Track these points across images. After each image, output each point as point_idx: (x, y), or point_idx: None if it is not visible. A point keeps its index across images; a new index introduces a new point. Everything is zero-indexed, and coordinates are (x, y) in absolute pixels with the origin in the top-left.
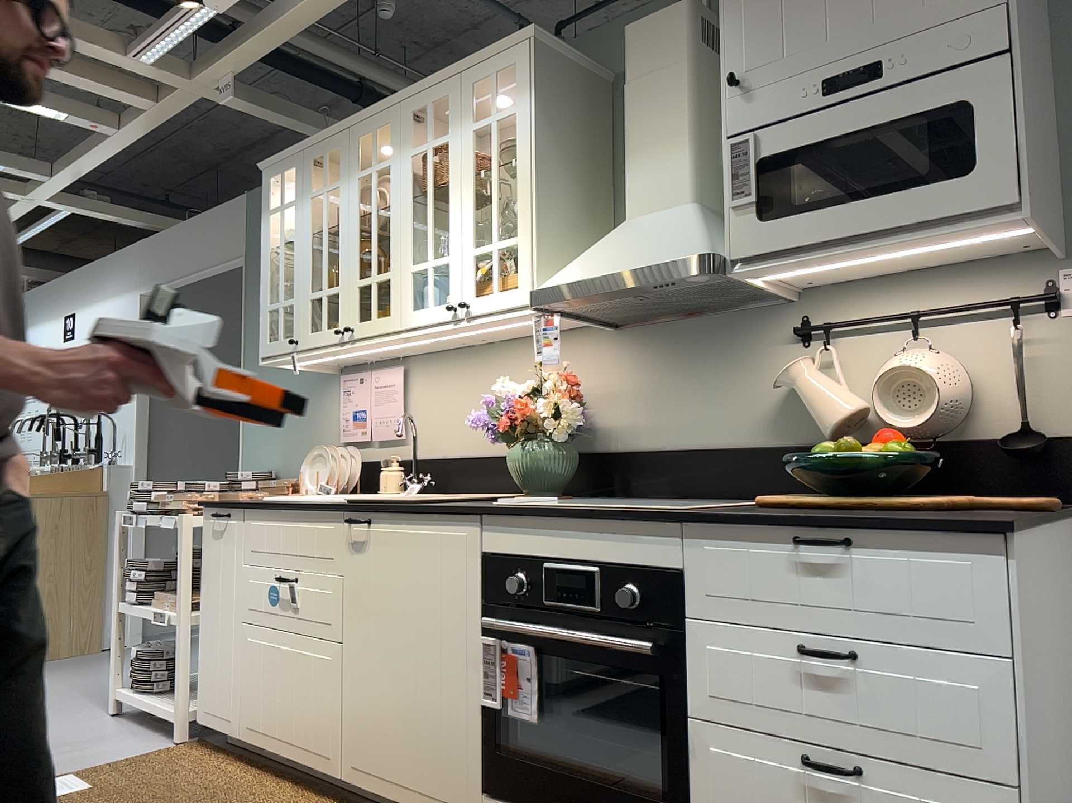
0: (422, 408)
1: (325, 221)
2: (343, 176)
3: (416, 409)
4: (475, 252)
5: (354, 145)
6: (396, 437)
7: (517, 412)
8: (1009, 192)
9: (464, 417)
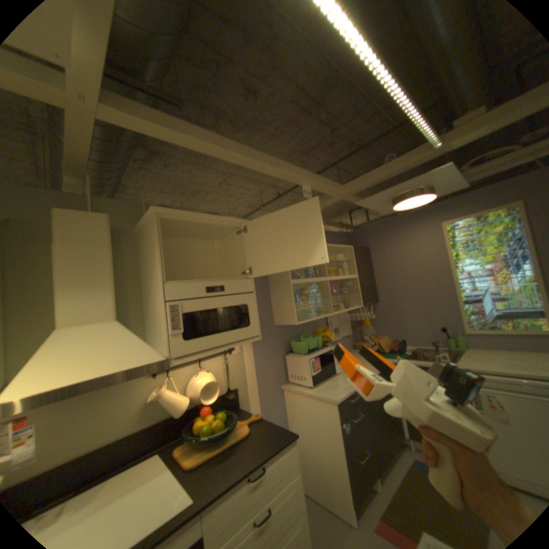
0: None
1: None
2: None
3: None
4: None
5: None
6: None
7: None
8: (257, 332)
9: None
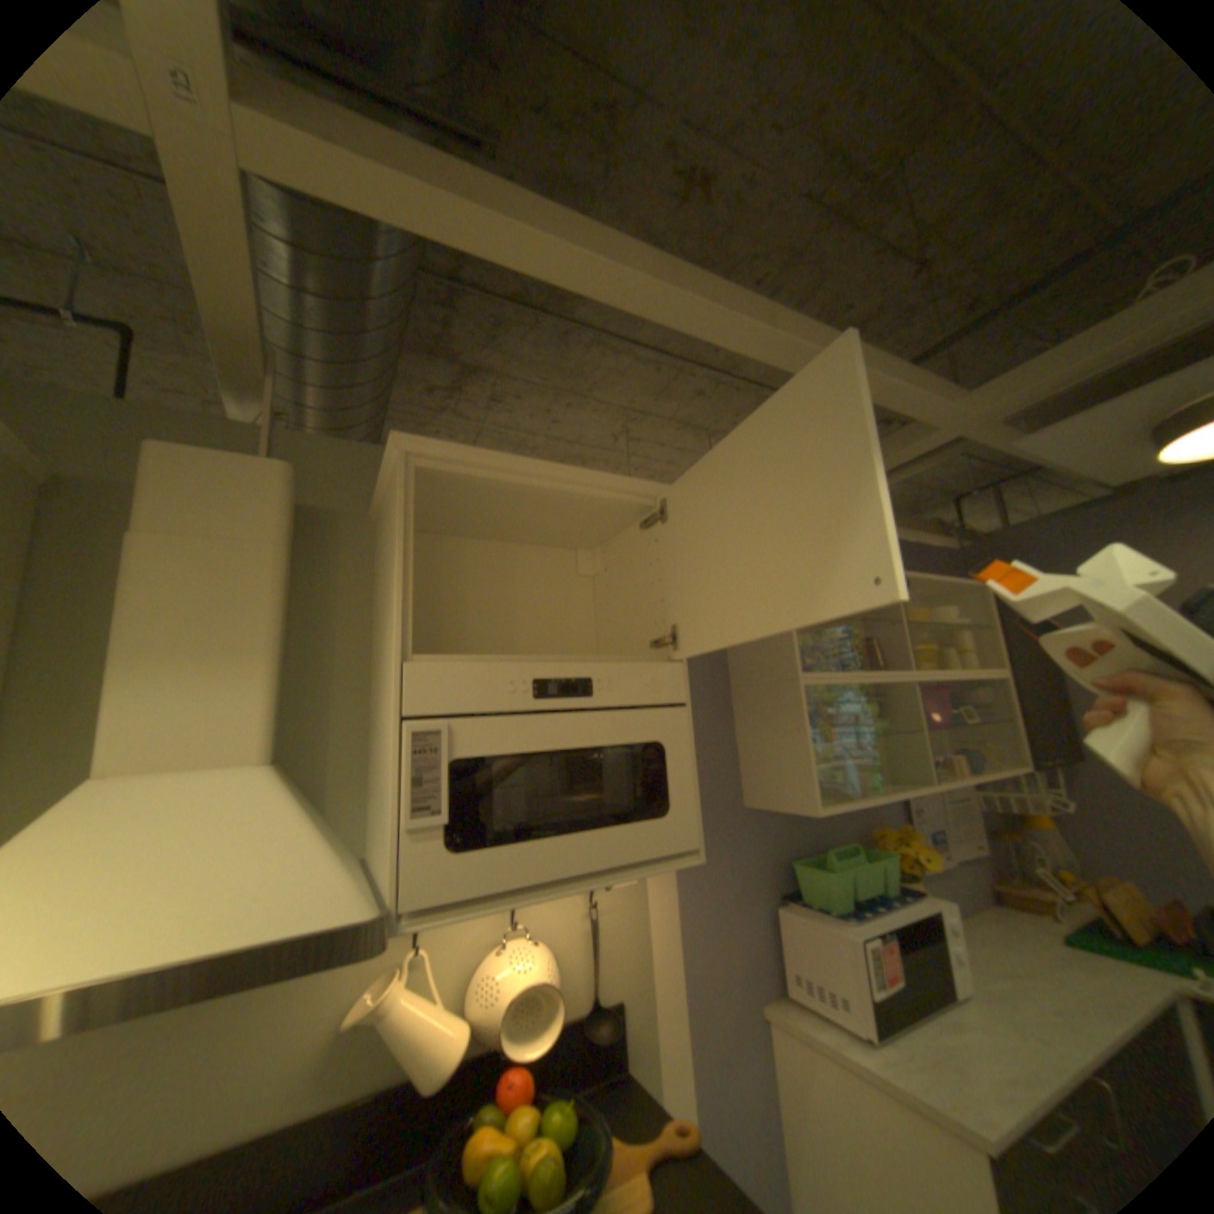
0: None
1: None
2: None
3: None
4: None
5: None
6: None
7: None
8: (695, 838)
9: None
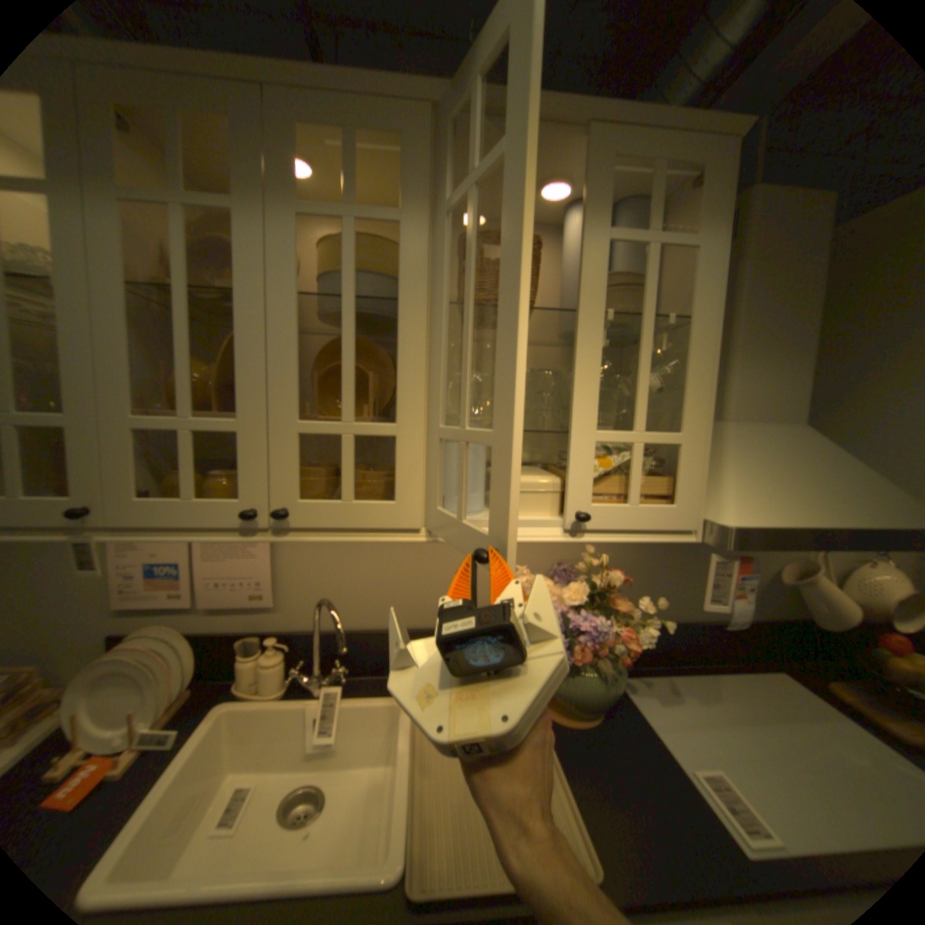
0: (305, 565)
1: (175, 266)
2: (238, 182)
3: (292, 565)
4: (601, 438)
5: (278, 125)
6: (253, 603)
7: (605, 642)
8: None
9: (389, 581)
